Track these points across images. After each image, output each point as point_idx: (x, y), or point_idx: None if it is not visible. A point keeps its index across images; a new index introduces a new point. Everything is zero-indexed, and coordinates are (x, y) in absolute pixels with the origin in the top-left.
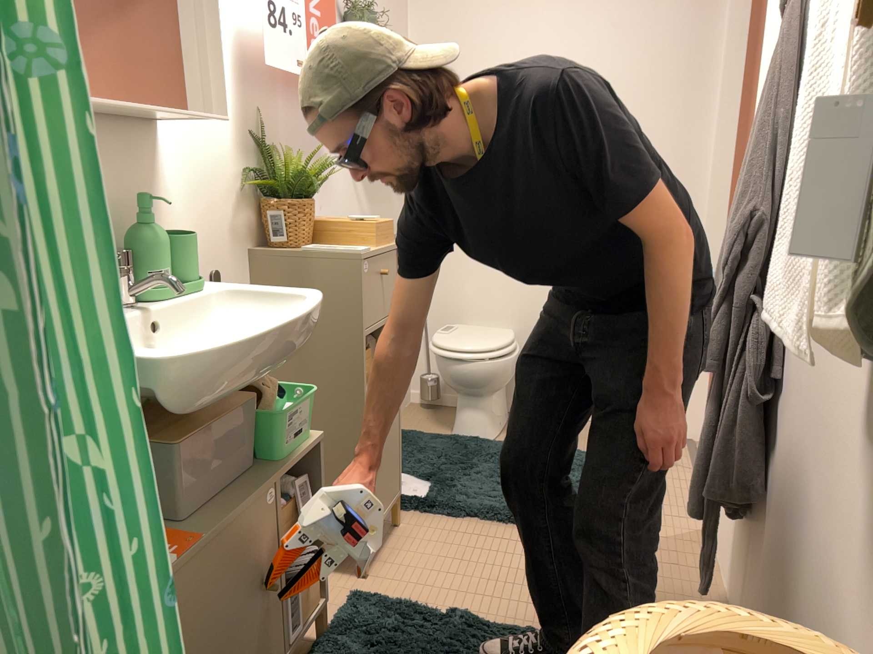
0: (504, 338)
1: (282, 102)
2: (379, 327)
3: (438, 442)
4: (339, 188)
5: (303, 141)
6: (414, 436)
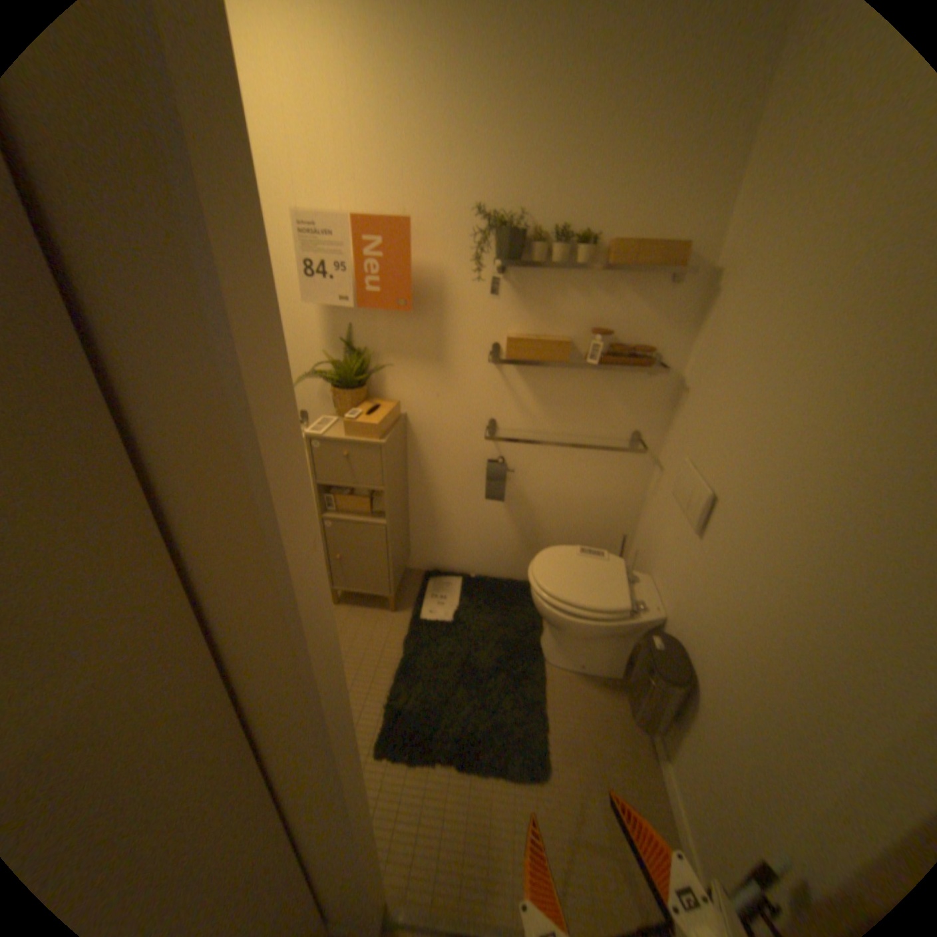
0: (589, 598)
1: (378, 315)
2: (340, 486)
3: (523, 618)
4: (469, 383)
5: (407, 343)
6: (524, 599)
